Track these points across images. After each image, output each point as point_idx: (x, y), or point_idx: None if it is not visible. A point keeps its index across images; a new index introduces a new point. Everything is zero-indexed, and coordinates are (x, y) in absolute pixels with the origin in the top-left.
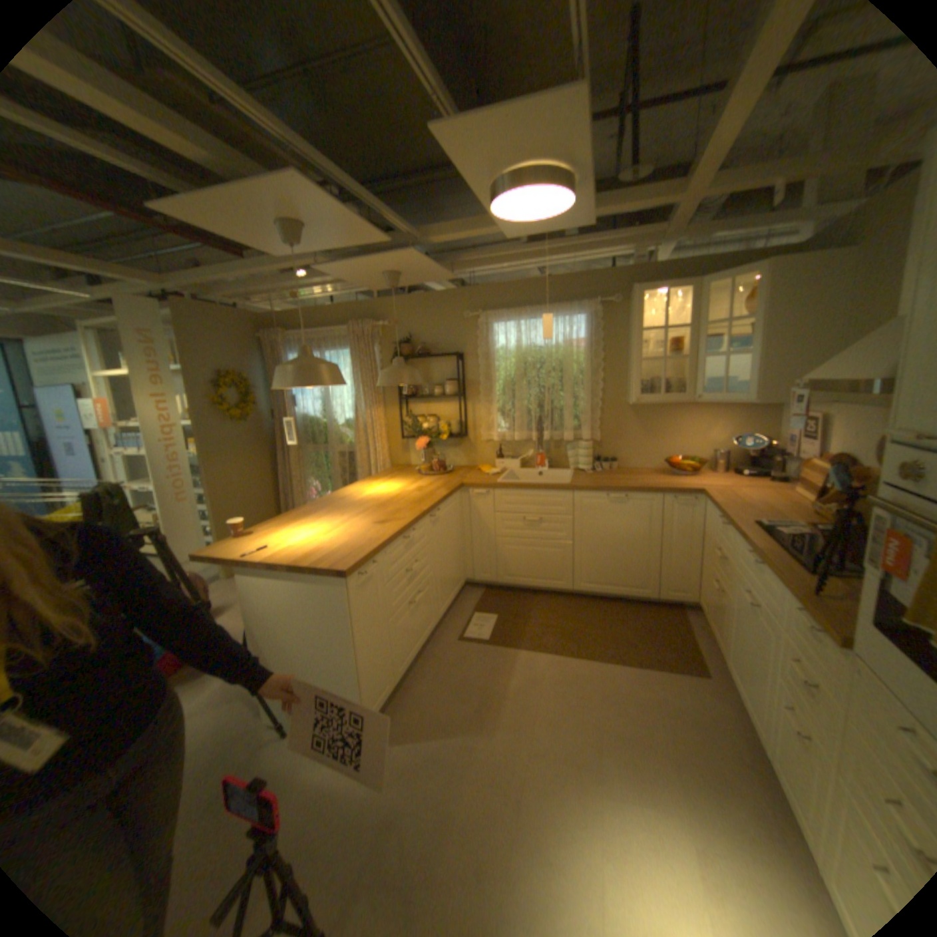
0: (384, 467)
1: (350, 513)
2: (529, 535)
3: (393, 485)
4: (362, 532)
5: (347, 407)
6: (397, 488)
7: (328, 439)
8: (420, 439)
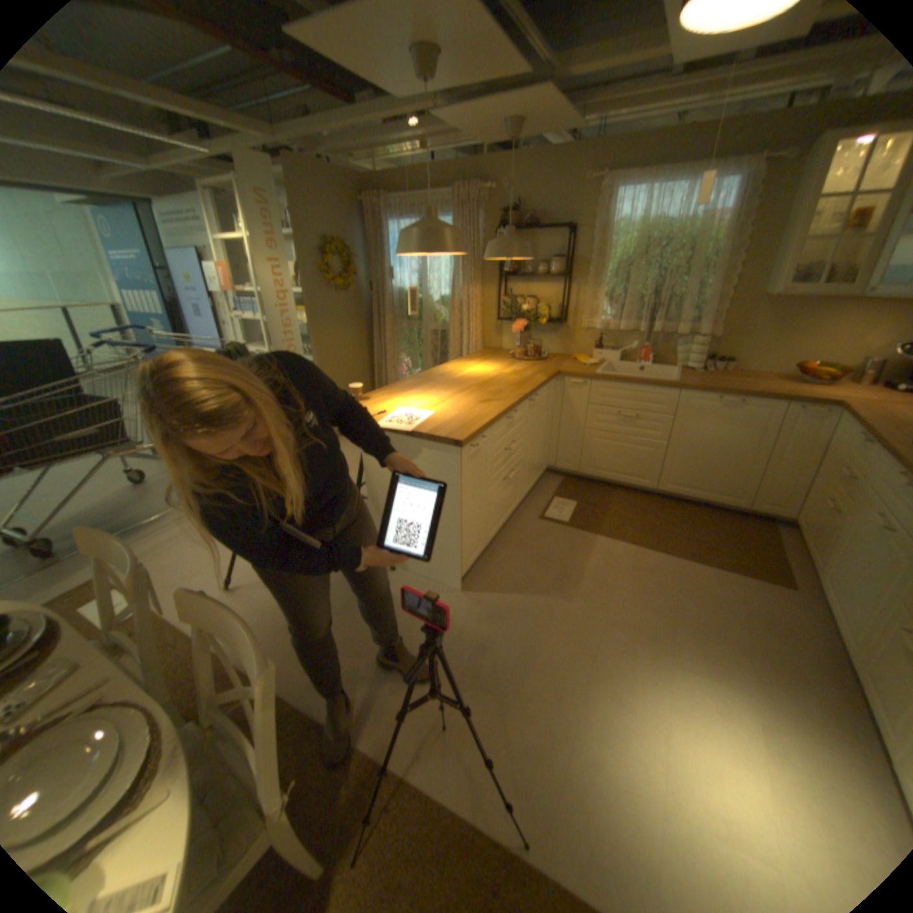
0: (475, 349)
1: (452, 389)
2: (620, 431)
3: (488, 367)
4: (469, 408)
5: (442, 283)
6: (492, 370)
7: (422, 316)
8: (516, 322)
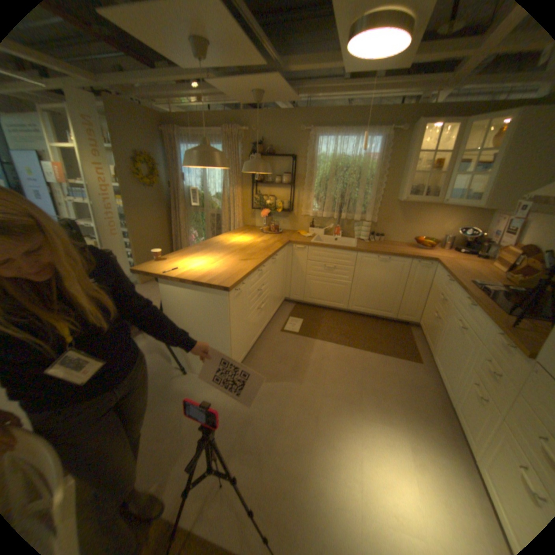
0: (239, 226)
1: (224, 252)
2: (326, 275)
3: (247, 238)
4: (234, 265)
5: (217, 185)
6: (249, 240)
7: (204, 205)
8: (263, 210)
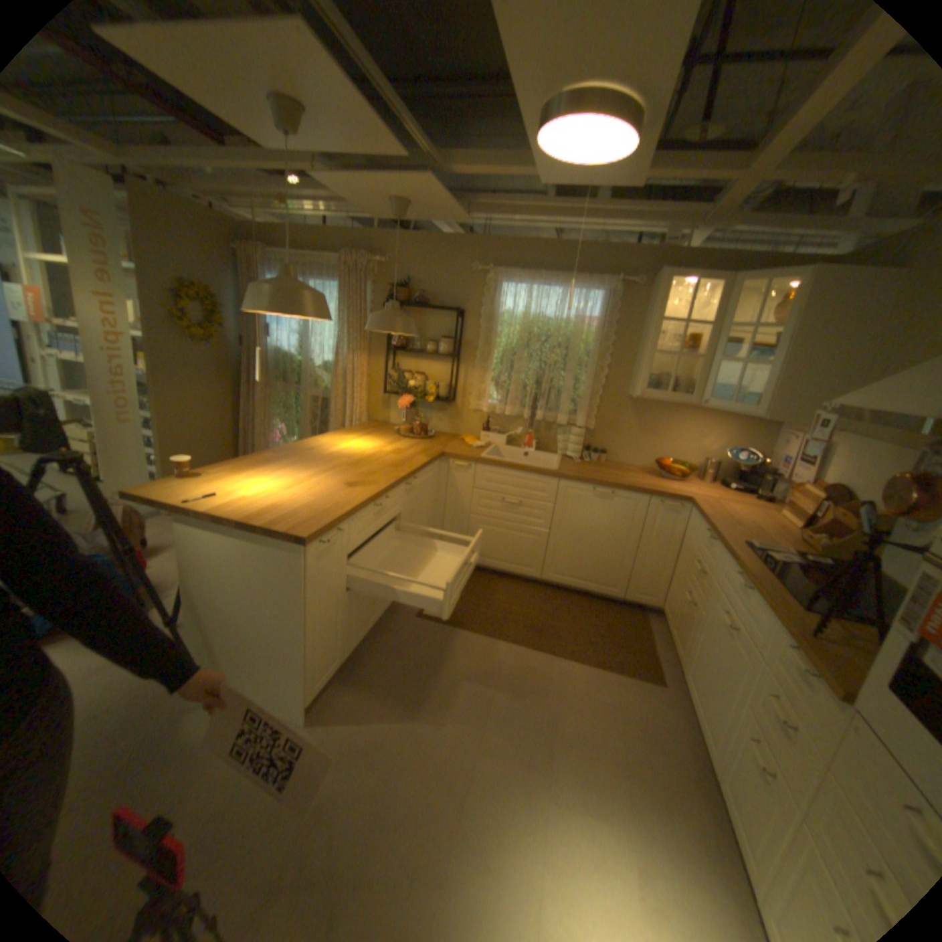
0: (359, 421)
1: (317, 468)
2: (505, 517)
3: (368, 443)
4: (329, 493)
5: (326, 348)
6: (371, 447)
7: (301, 380)
8: (403, 397)
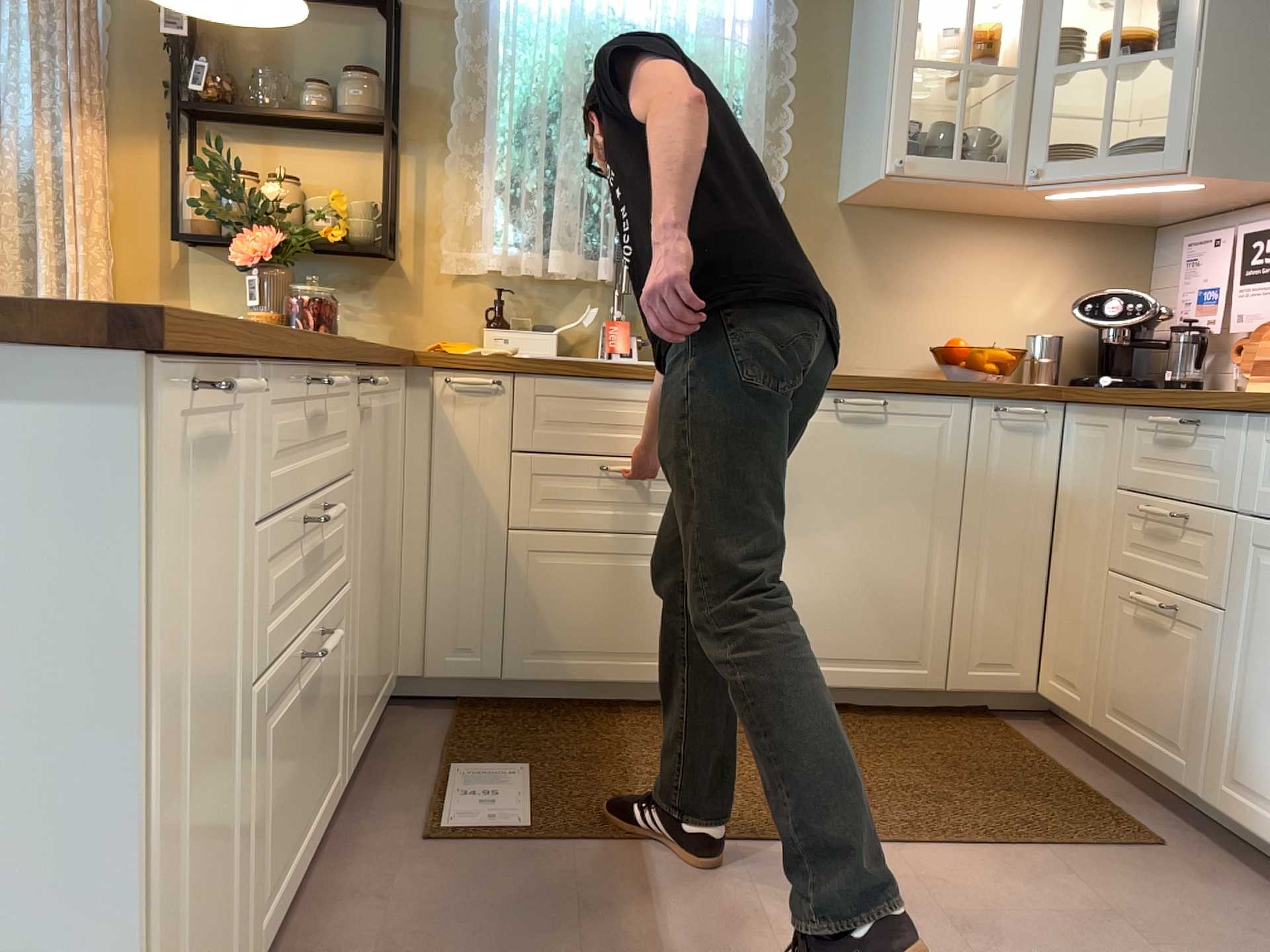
0: None
1: None
2: (612, 521)
3: None
4: None
5: None
6: None
7: None
8: (248, 234)
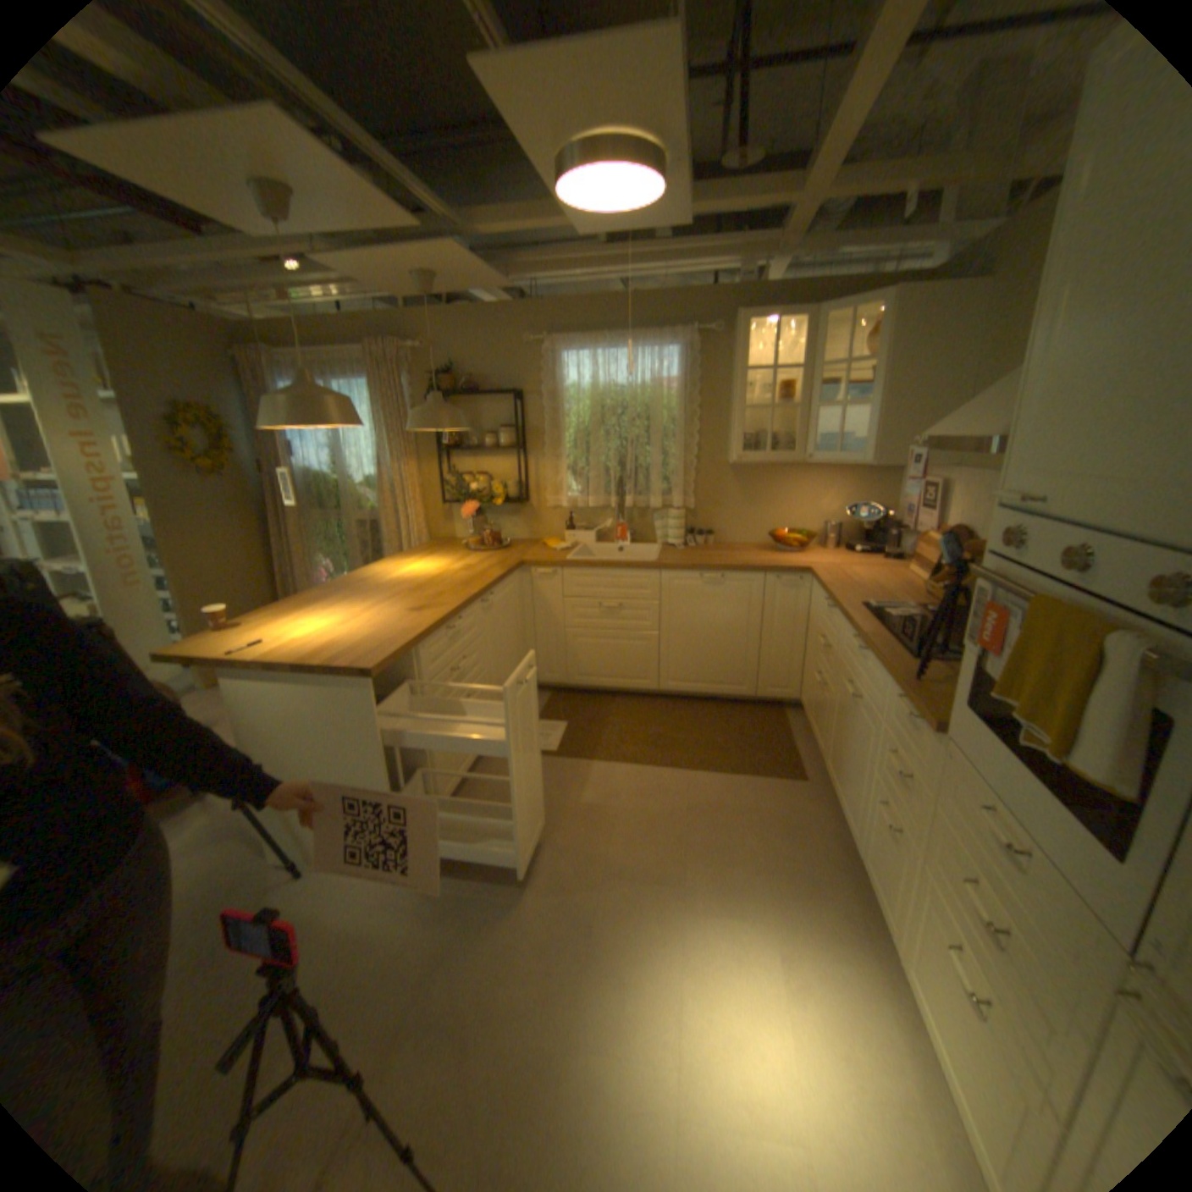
0: (419, 541)
1: (374, 599)
2: (605, 625)
3: (432, 564)
4: (392, 622)
5: (365, 460)
6: (436, 567)
7: (341, 503)
8: (466, 505)
